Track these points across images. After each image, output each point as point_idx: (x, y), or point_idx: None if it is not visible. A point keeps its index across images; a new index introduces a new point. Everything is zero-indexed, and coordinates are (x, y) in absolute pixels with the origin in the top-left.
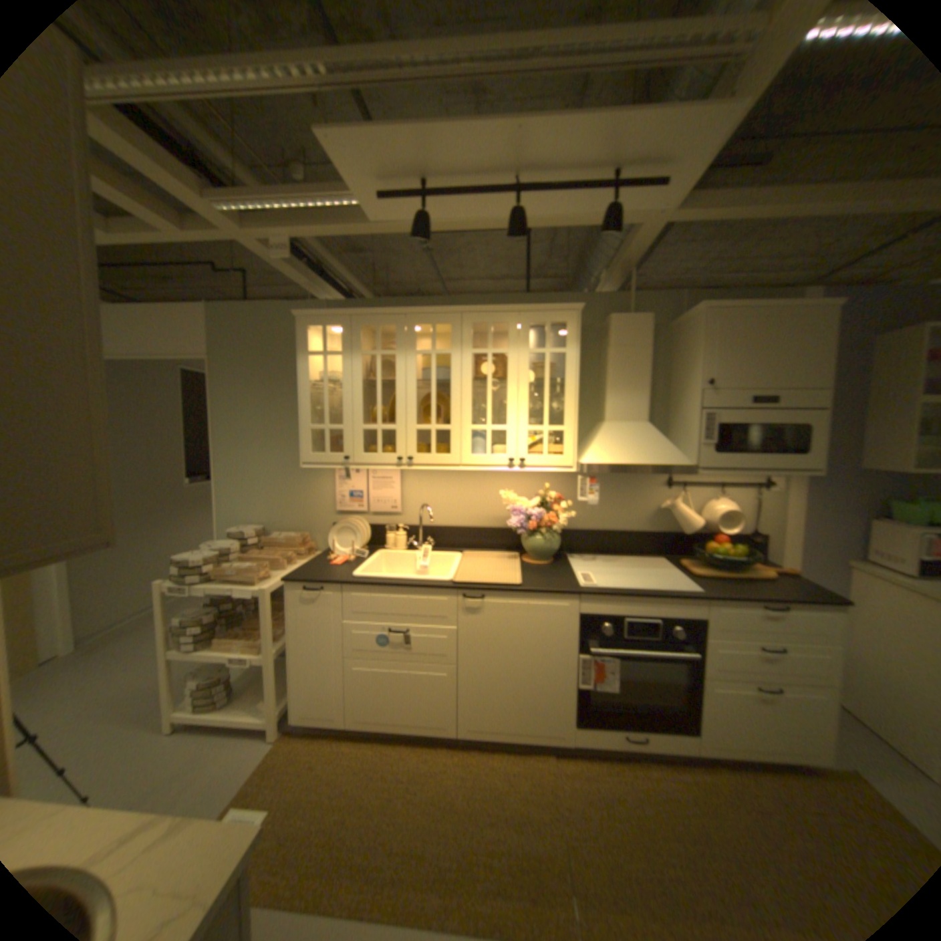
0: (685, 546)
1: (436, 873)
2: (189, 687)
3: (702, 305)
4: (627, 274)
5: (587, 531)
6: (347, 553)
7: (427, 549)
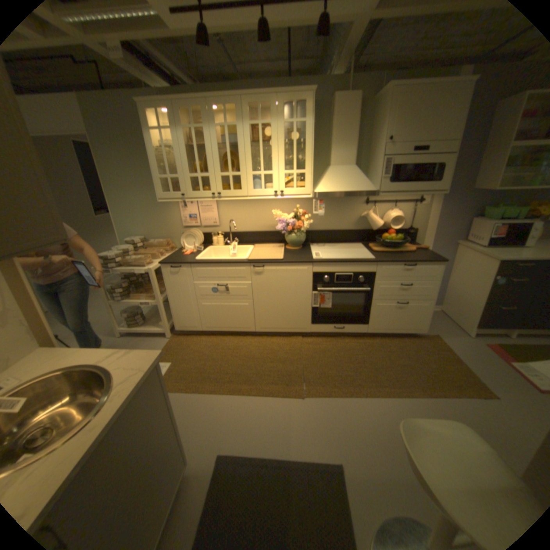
0: (372, 236)
1: (247, 379)
2: (124, 316)
3: (390, 84)
4: (349, 60)
5: (321, 231)
6: (193, 249)
7: (236, 245)
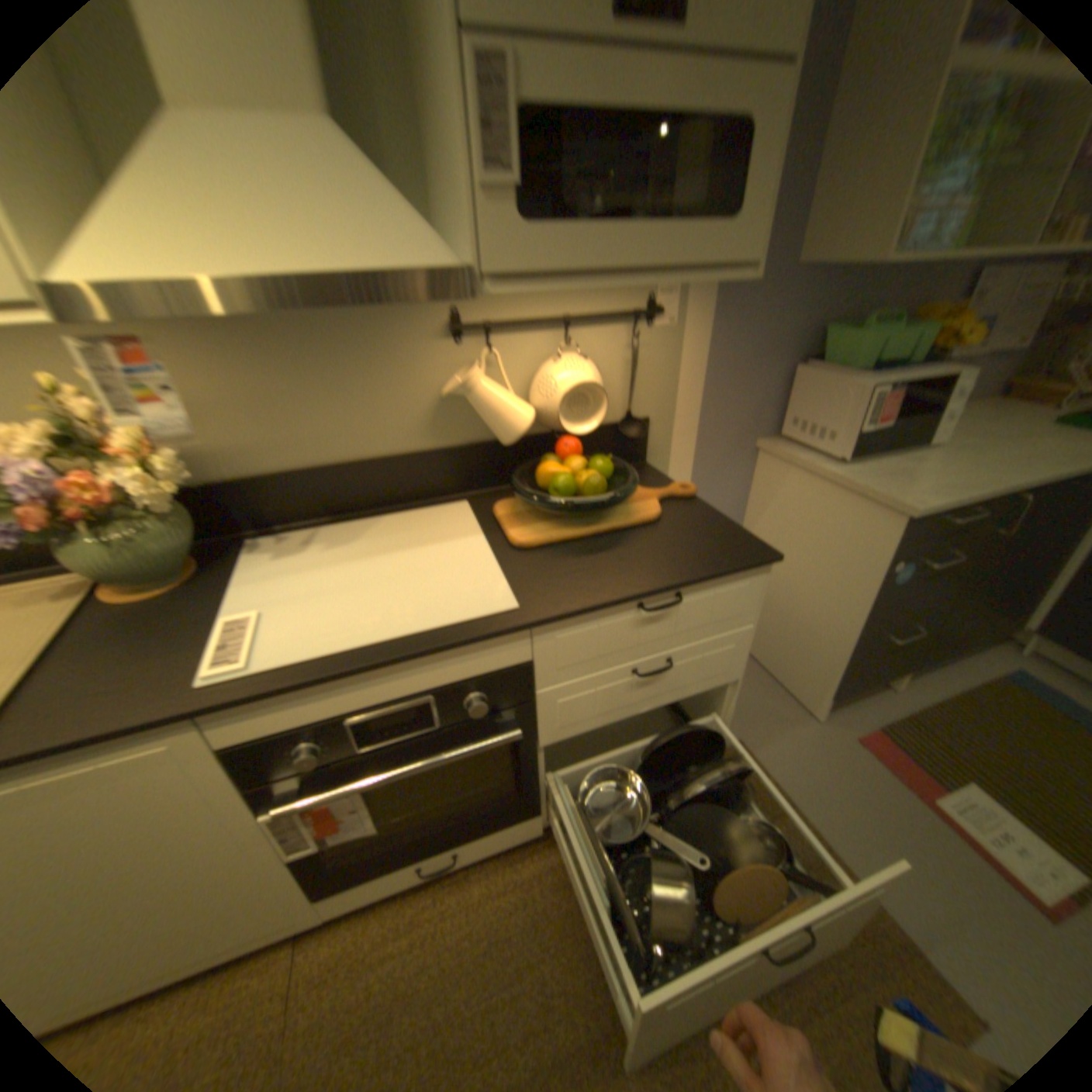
0: (500, 471)
1: None
2: None
3: None
4: None
5: (285, 471)
6: None
7: None
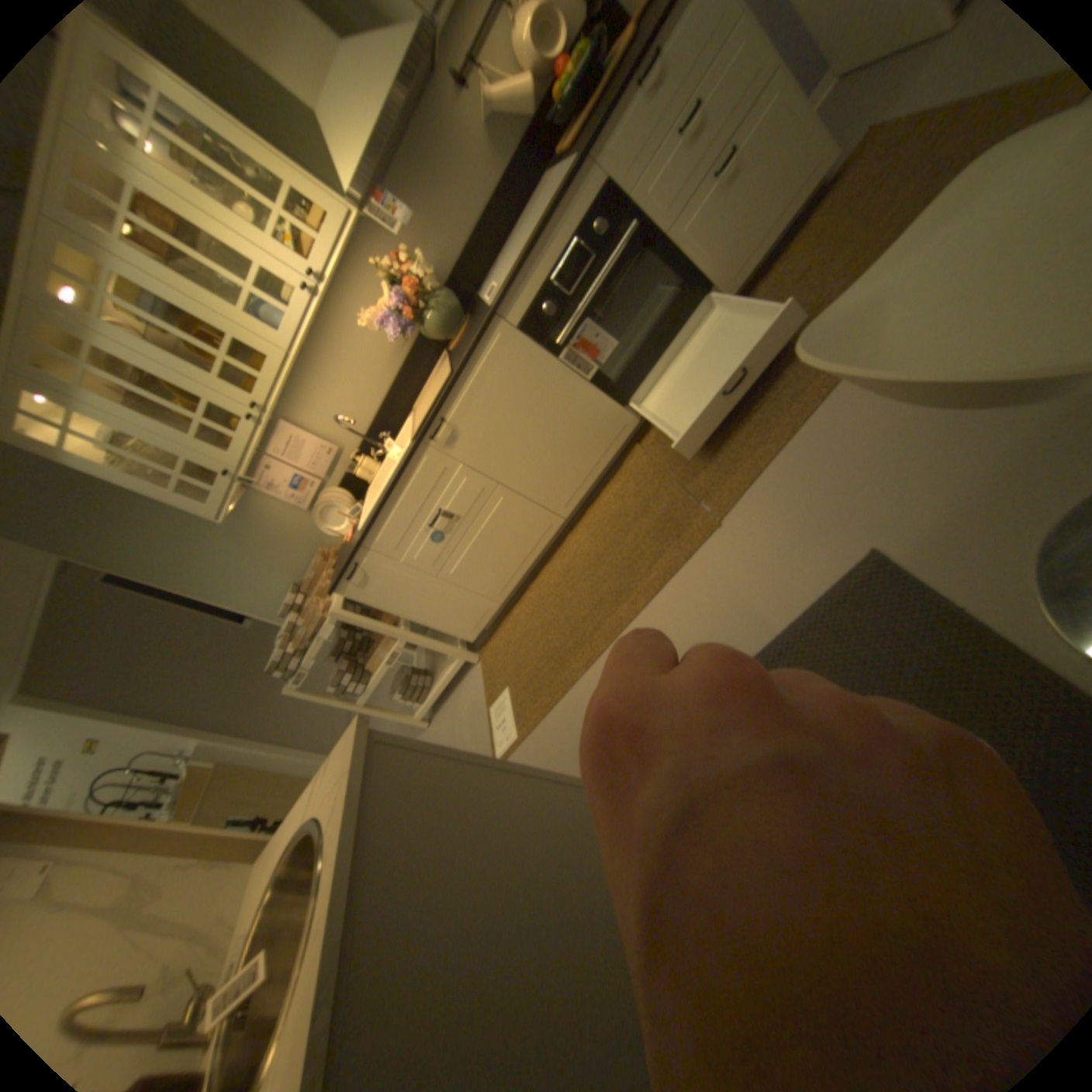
0: (543, 128)
1: (615, 593)
2: (399, 697)
3: None
4: None
5: (465, 246)
6: (352, 521)
7: (391, 442)
